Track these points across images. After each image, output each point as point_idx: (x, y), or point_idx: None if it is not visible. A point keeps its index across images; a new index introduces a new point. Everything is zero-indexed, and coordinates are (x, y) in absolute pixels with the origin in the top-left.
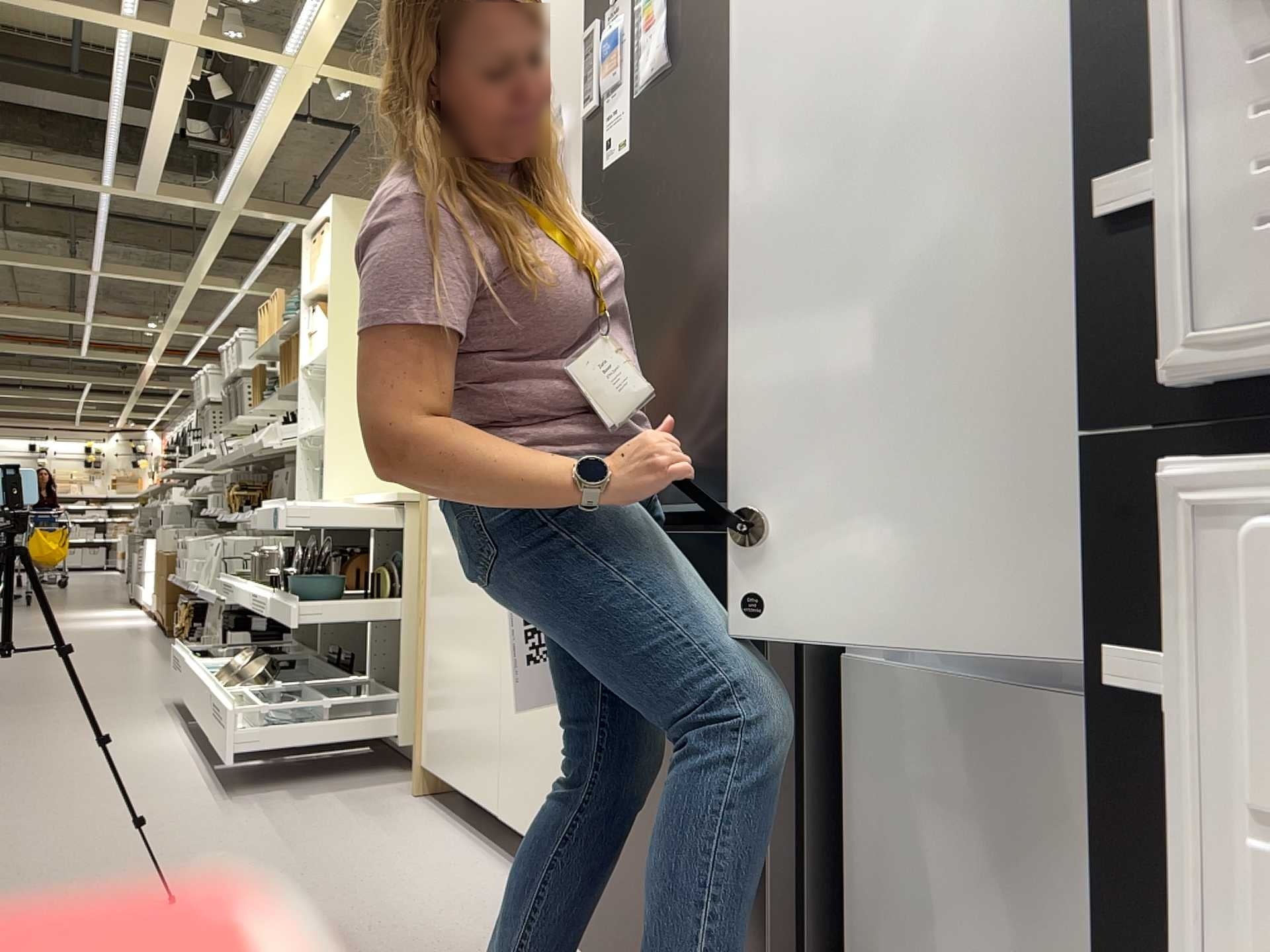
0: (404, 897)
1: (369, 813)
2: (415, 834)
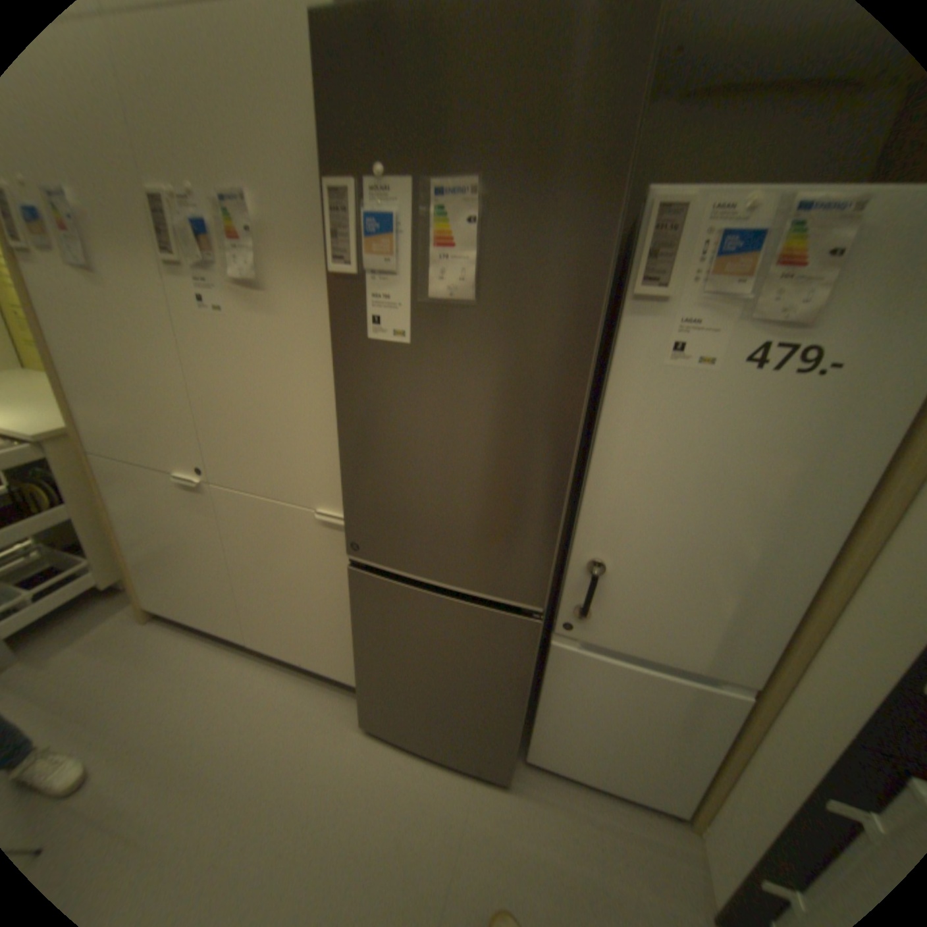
0: (218, 728)
1: (119, 655)
2: (175, 663)
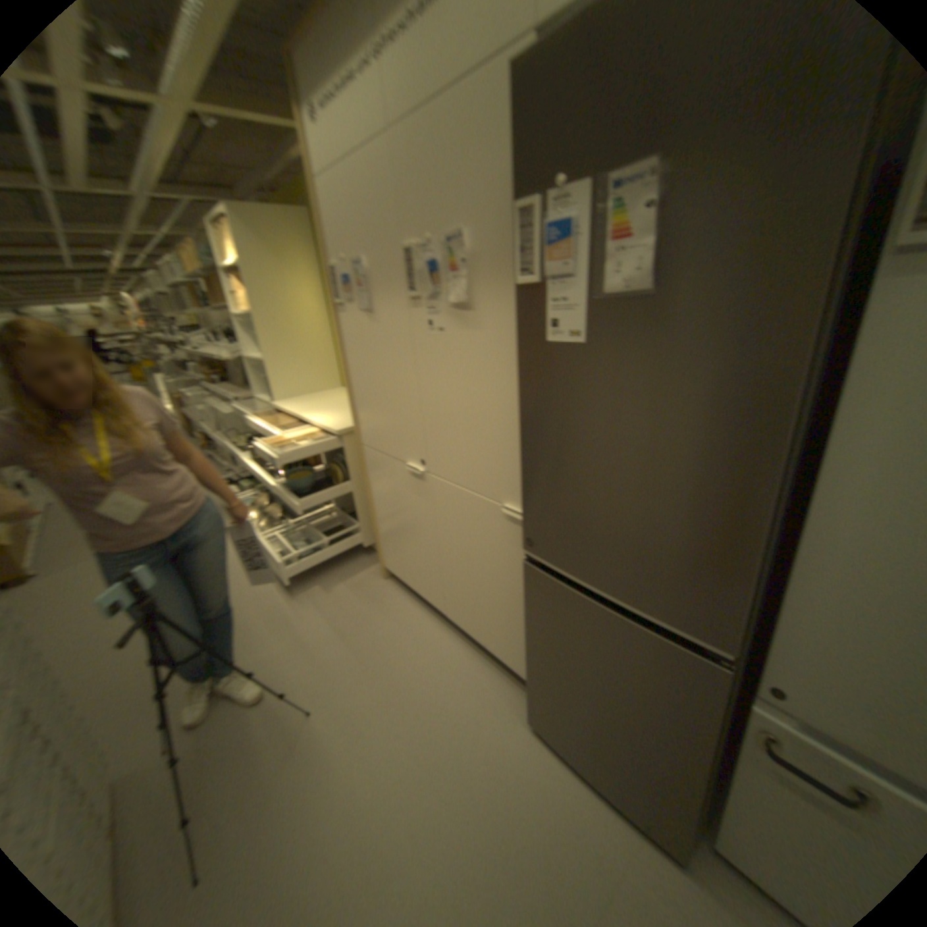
0: (417, 677)
1: (366, 599)
2: (397, 615)
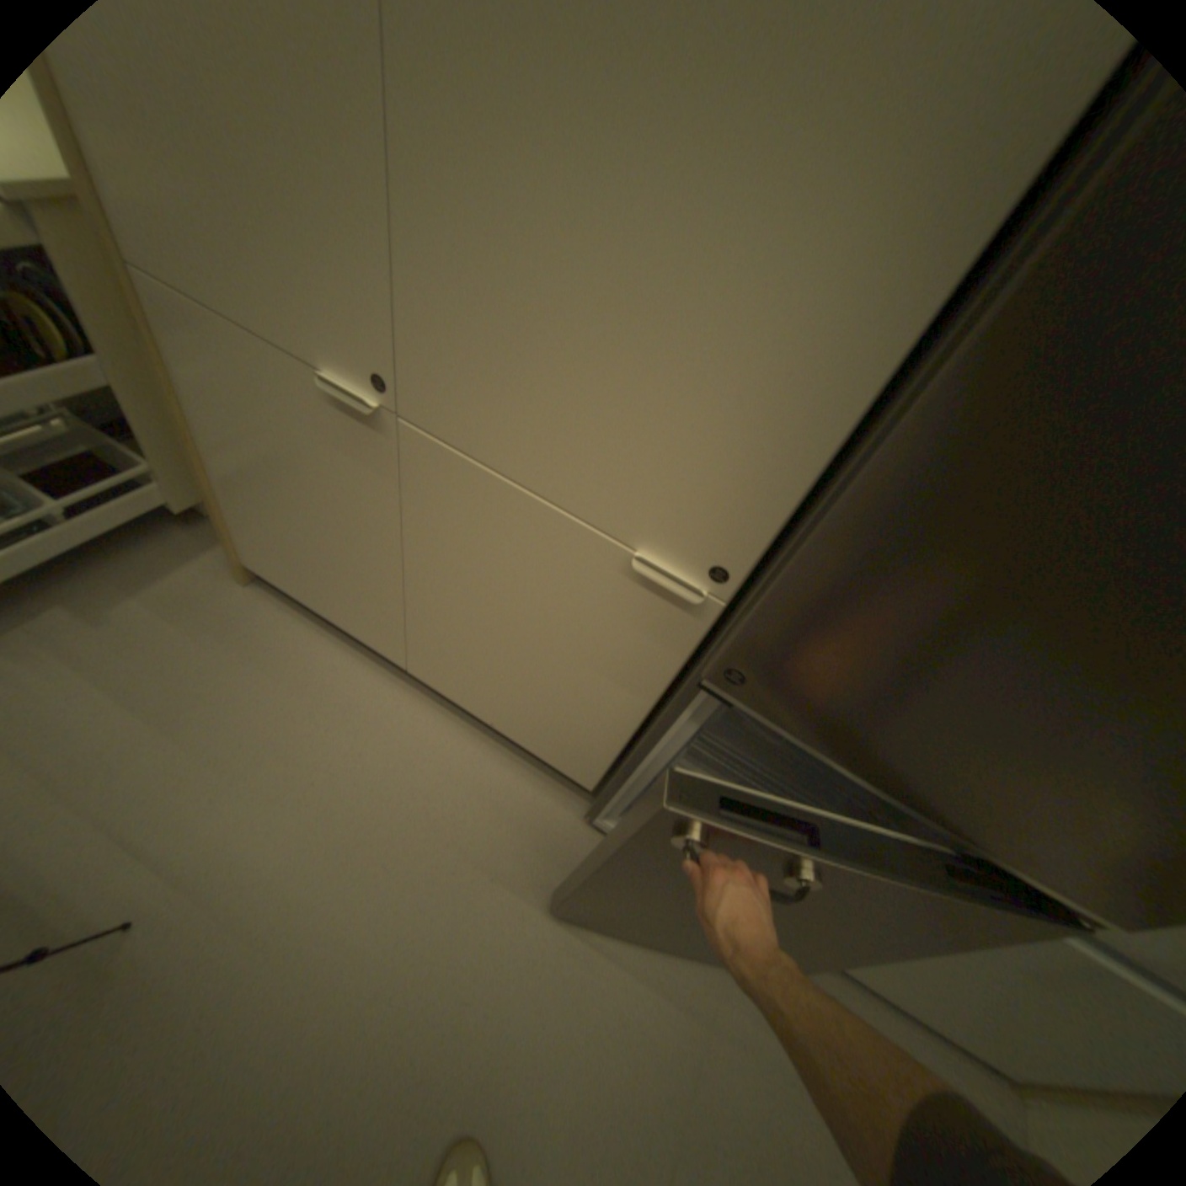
0: (371, 790)
1: (214, 633)
2: (300, 666)
